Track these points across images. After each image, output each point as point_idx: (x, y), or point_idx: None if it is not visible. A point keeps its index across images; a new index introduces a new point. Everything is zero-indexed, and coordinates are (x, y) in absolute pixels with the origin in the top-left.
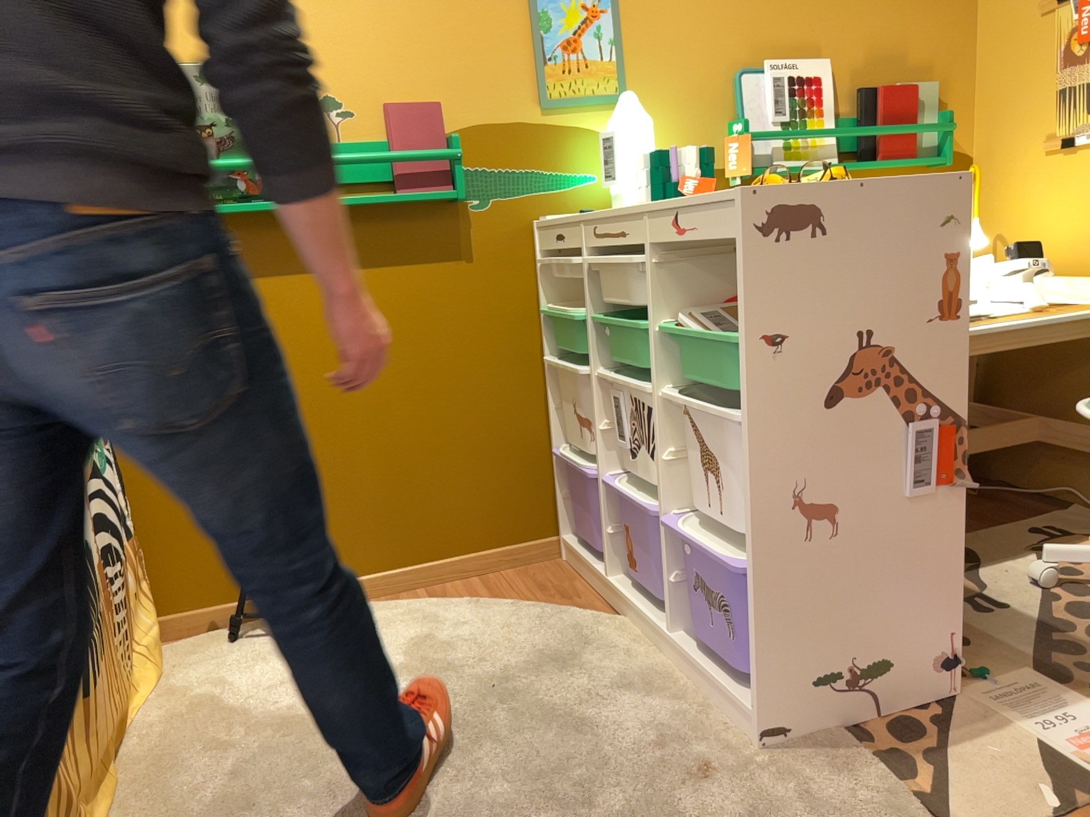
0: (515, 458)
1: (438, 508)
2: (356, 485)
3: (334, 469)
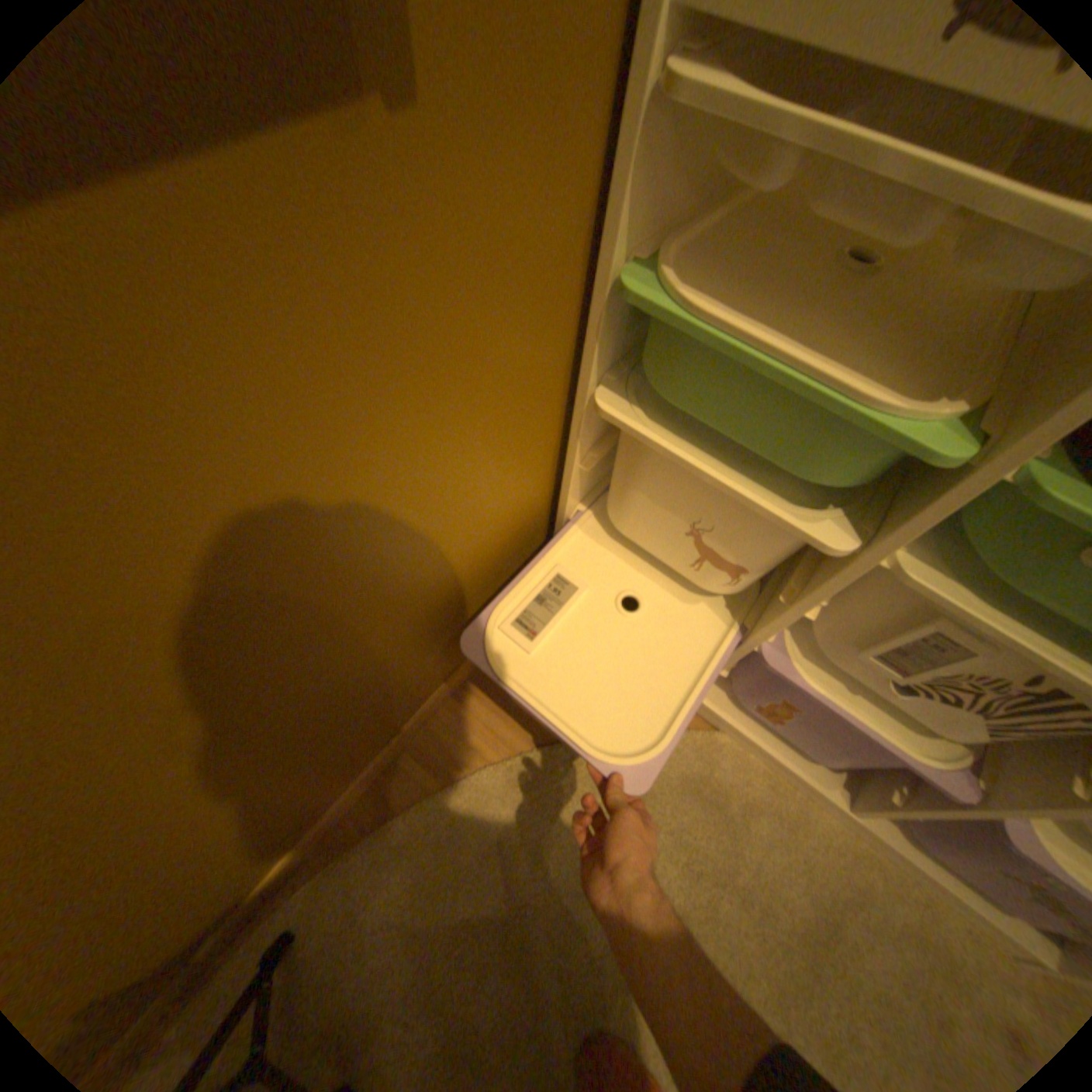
0: (505, 556)
1: (406, 687)
2: (256, 808)
3: (187, 853)
